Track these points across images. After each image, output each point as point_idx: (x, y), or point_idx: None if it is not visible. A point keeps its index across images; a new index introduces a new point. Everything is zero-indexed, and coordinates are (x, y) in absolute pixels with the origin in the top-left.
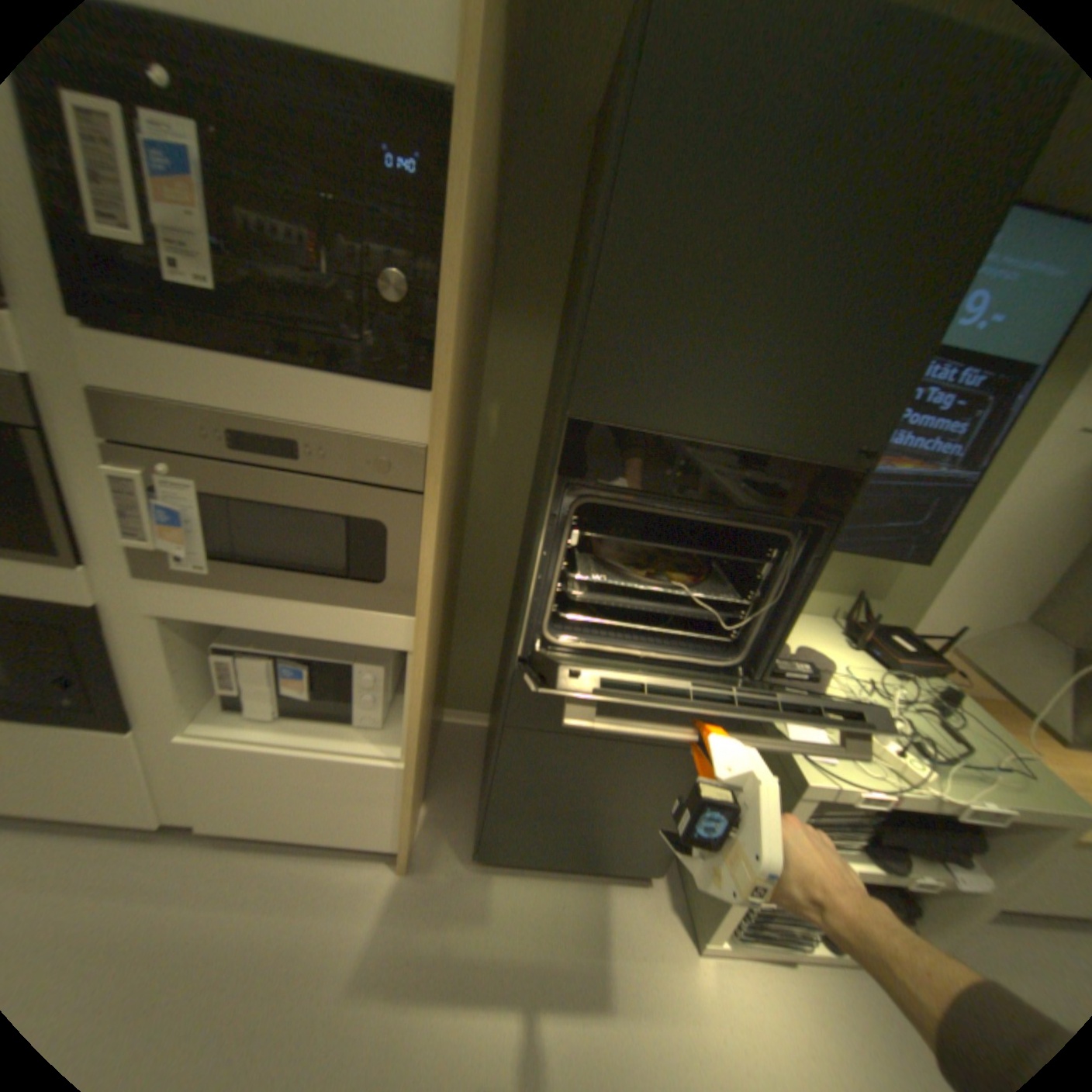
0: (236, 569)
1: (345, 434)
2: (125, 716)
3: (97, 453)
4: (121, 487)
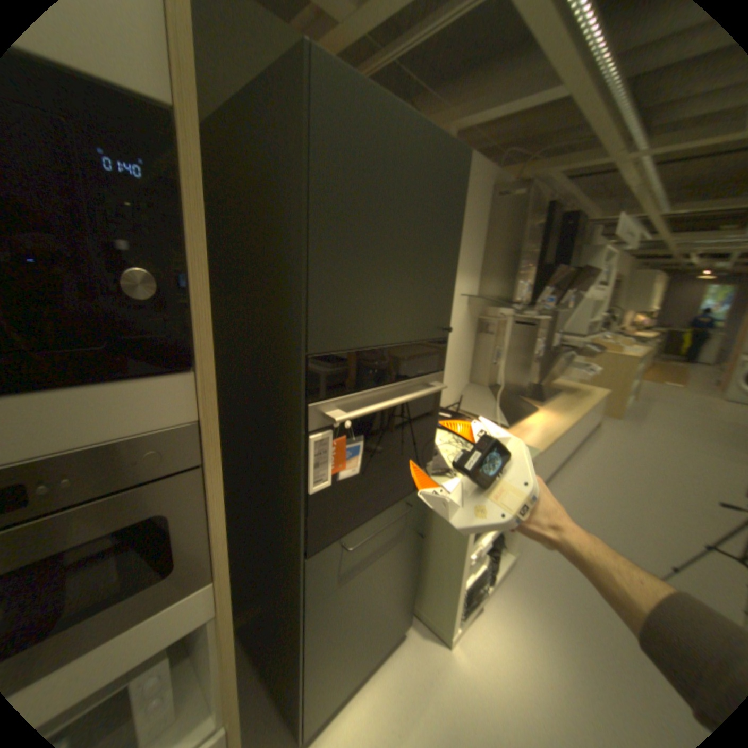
0: None
1: (101, 445)
2: None
3: None
4: None
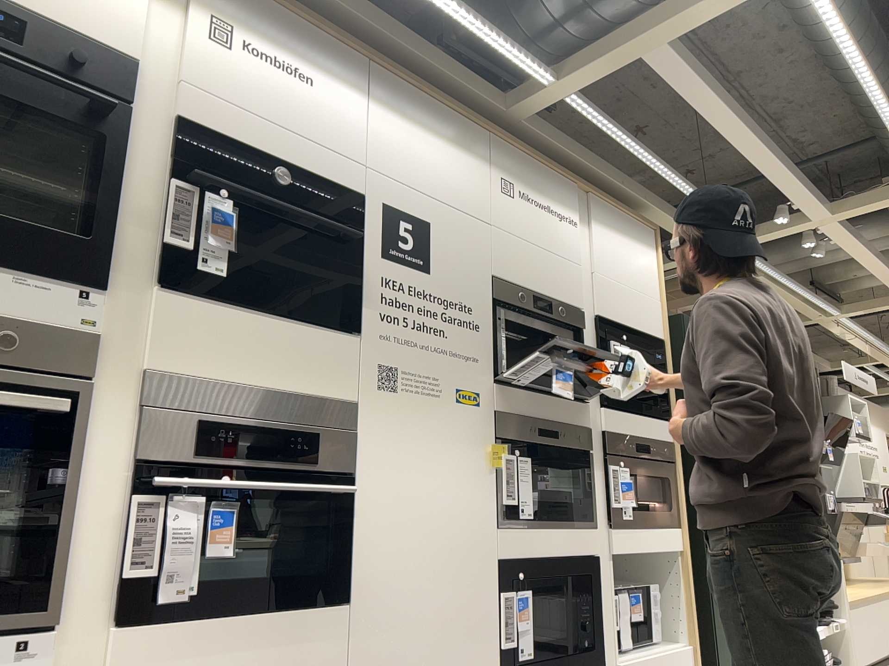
0: (640, 511)
1: (658, 439)
2: (605, 645)
3: (603, 460)
4: (615, 473)
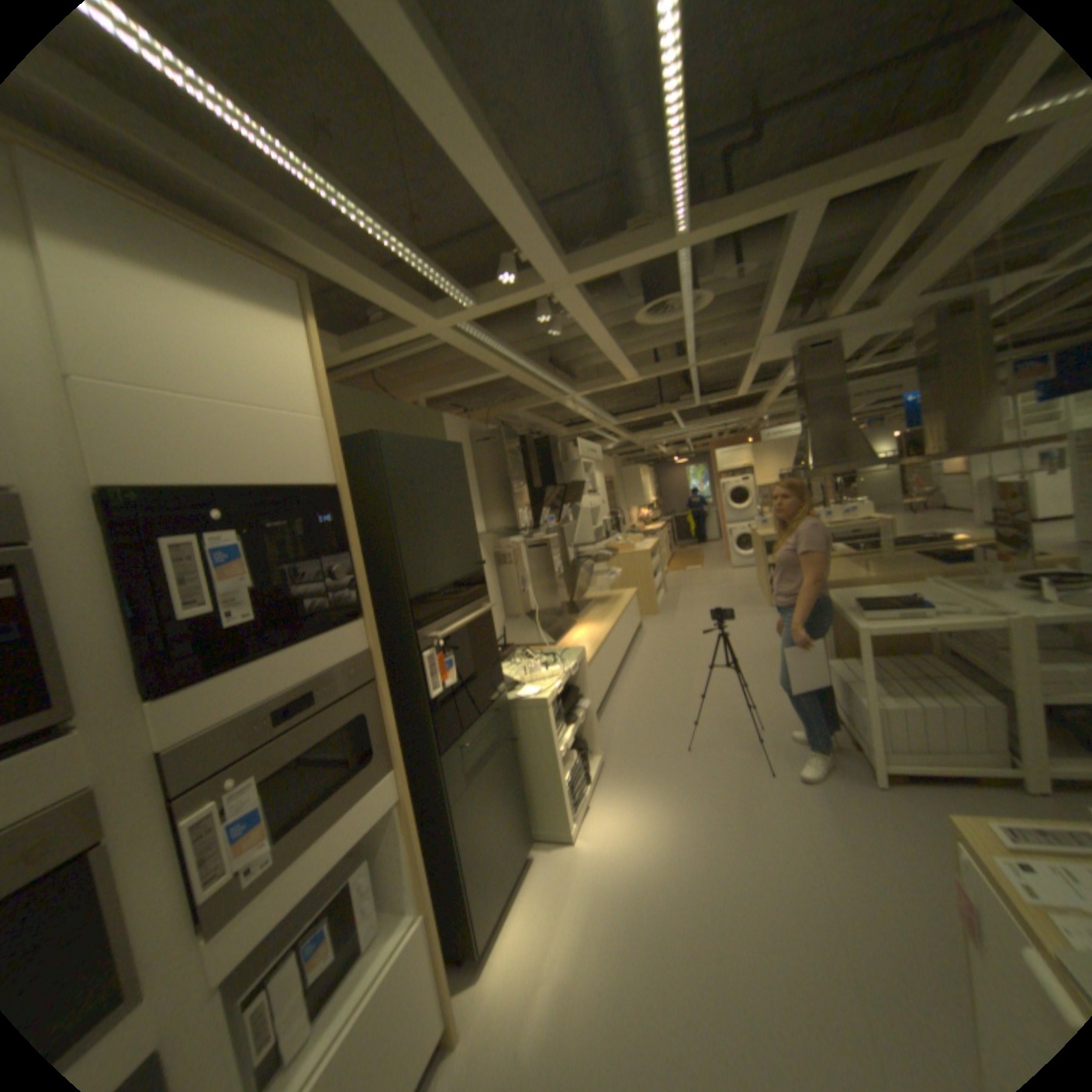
0: (293, 832)
1: (334, 668)
2: None
3: (163, 819)
4: (204, 826)
